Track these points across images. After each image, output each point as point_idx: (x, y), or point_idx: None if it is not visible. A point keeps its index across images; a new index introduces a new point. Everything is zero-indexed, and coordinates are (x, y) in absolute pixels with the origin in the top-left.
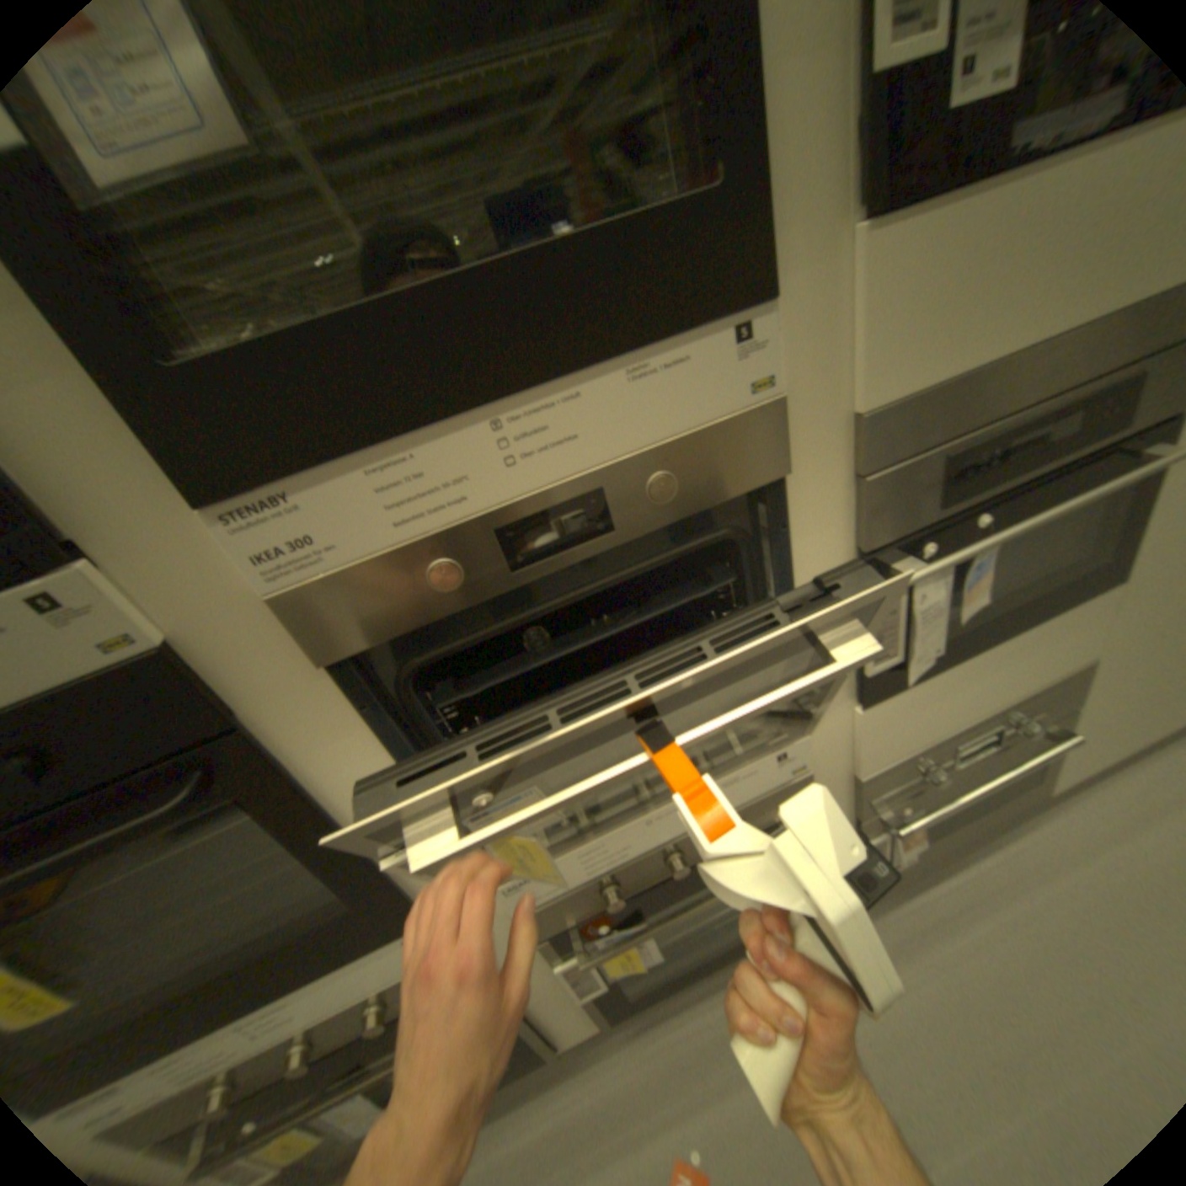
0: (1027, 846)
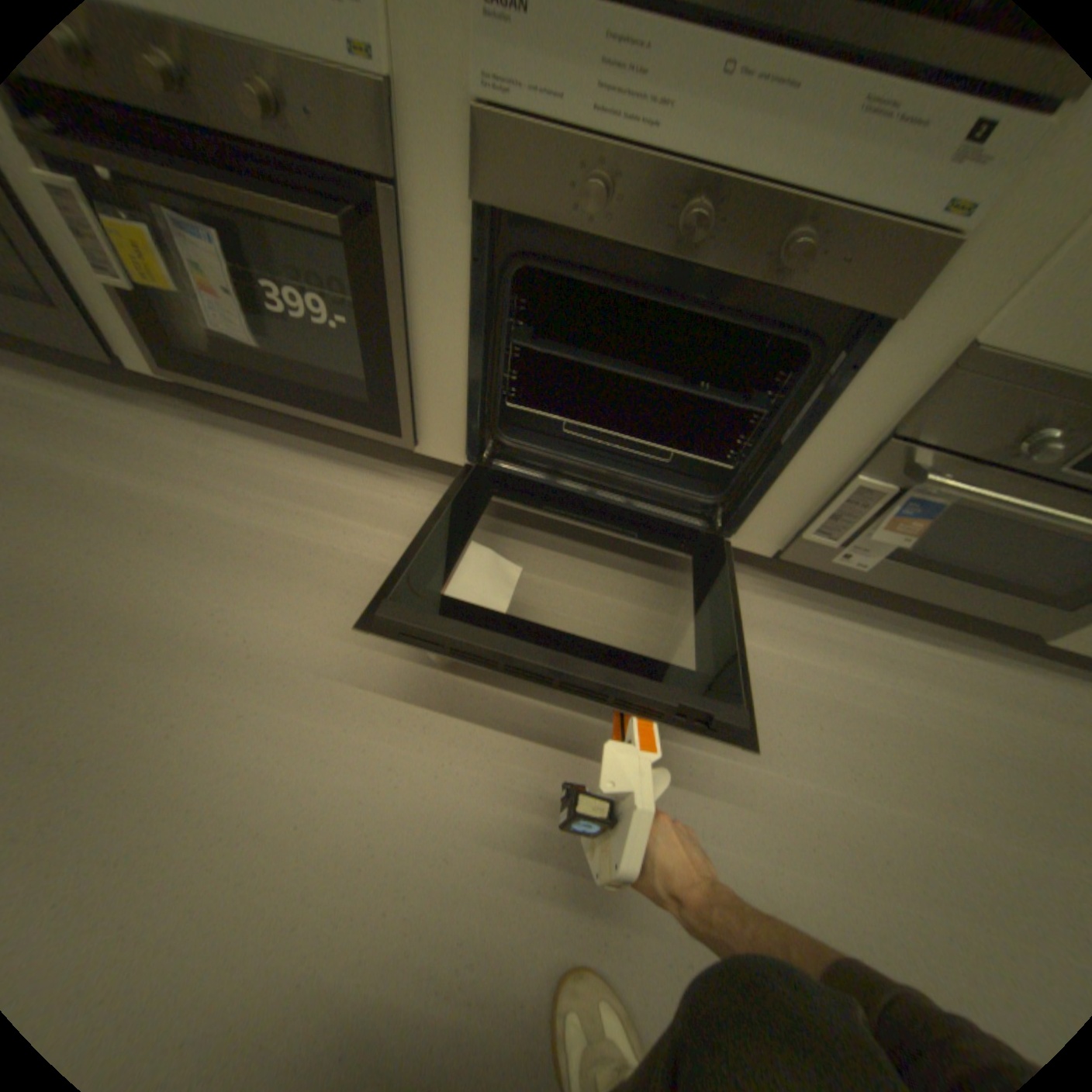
0: (969, 662)
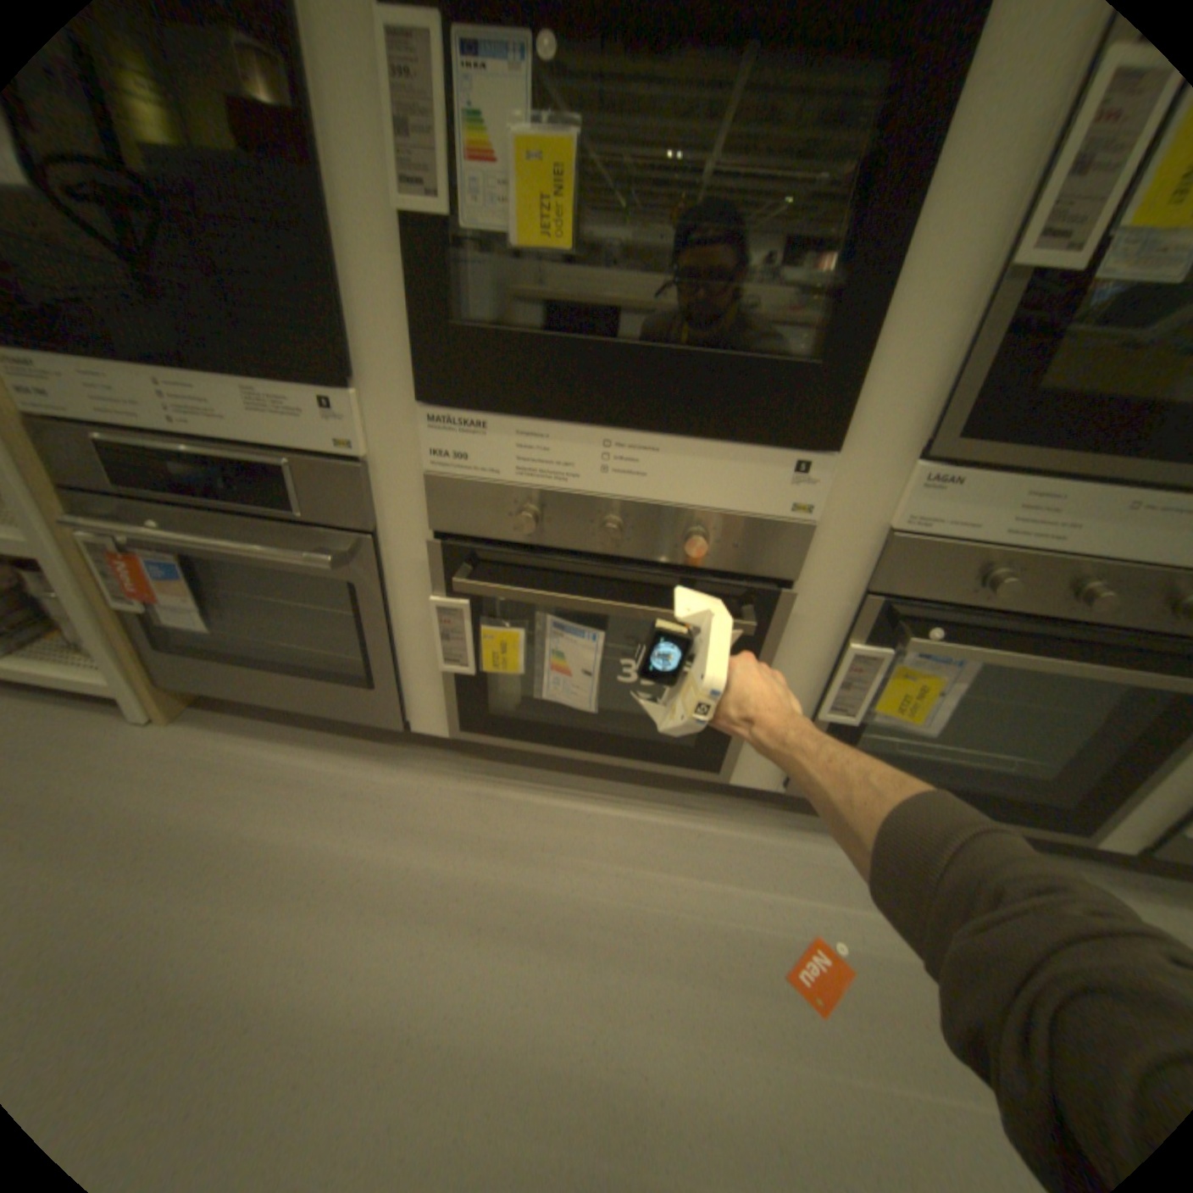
0: None
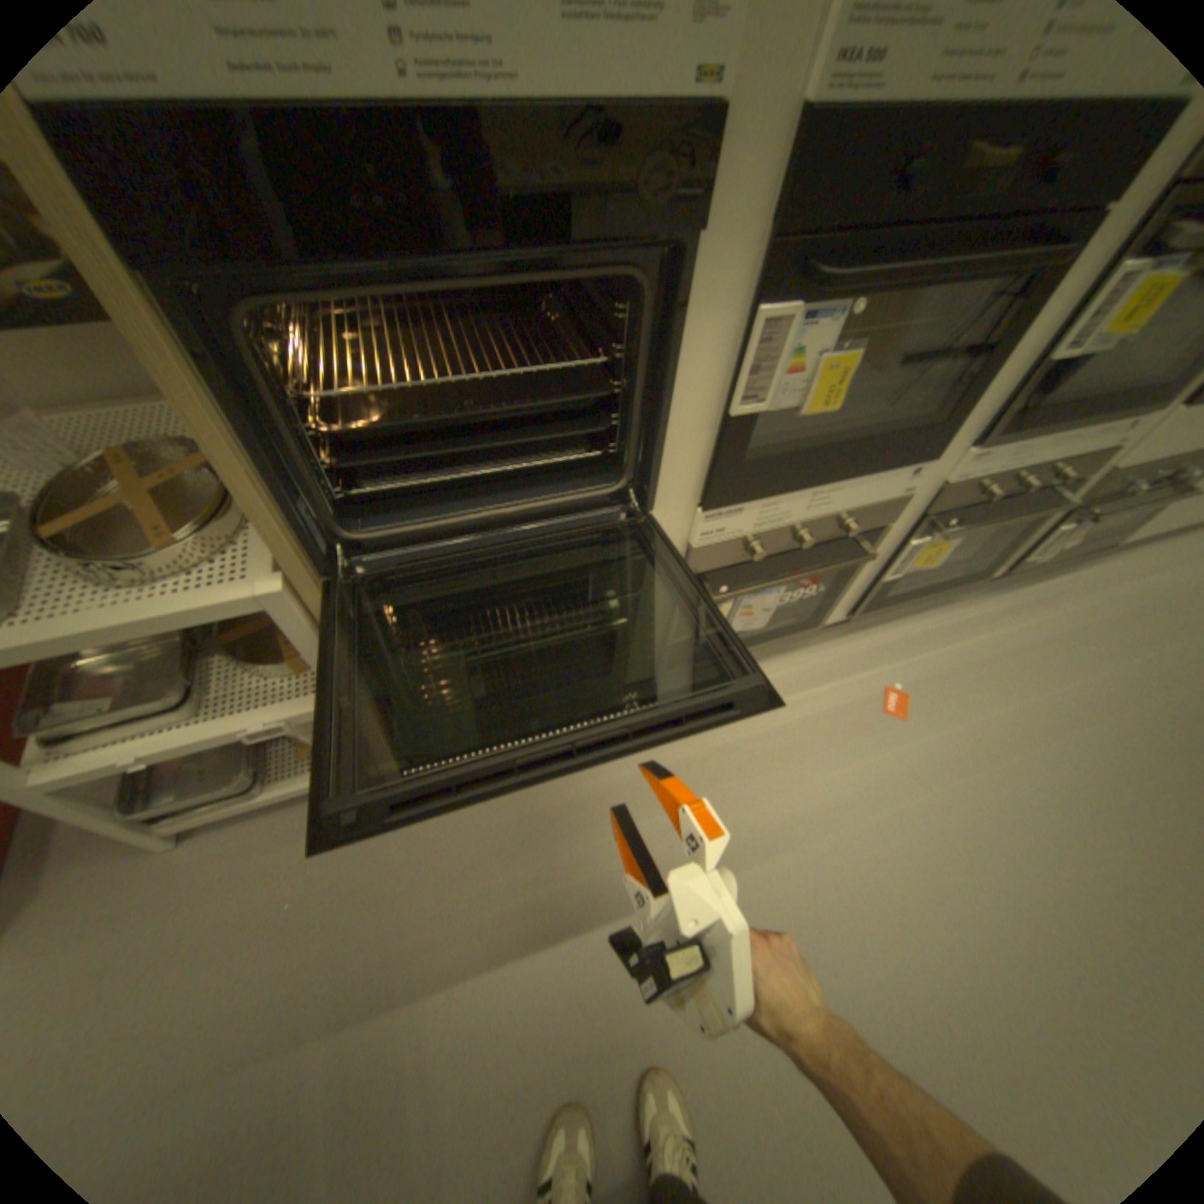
0: (1087, 574)
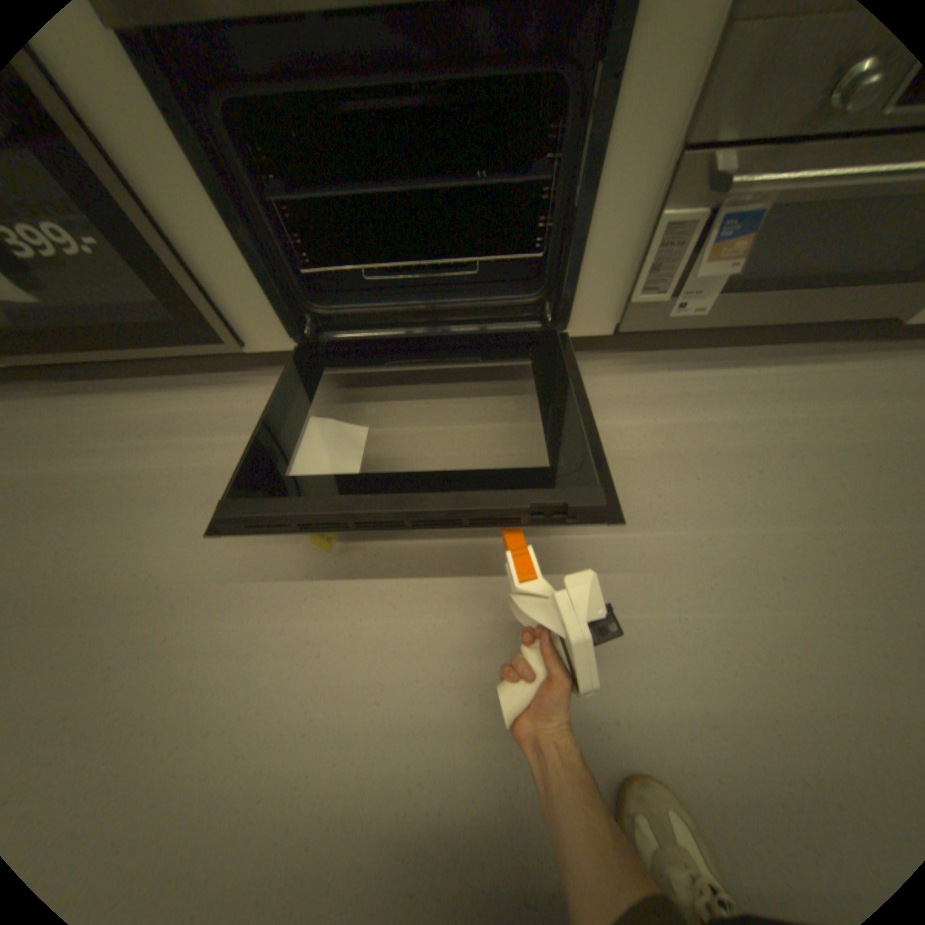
0: (828, 369)
